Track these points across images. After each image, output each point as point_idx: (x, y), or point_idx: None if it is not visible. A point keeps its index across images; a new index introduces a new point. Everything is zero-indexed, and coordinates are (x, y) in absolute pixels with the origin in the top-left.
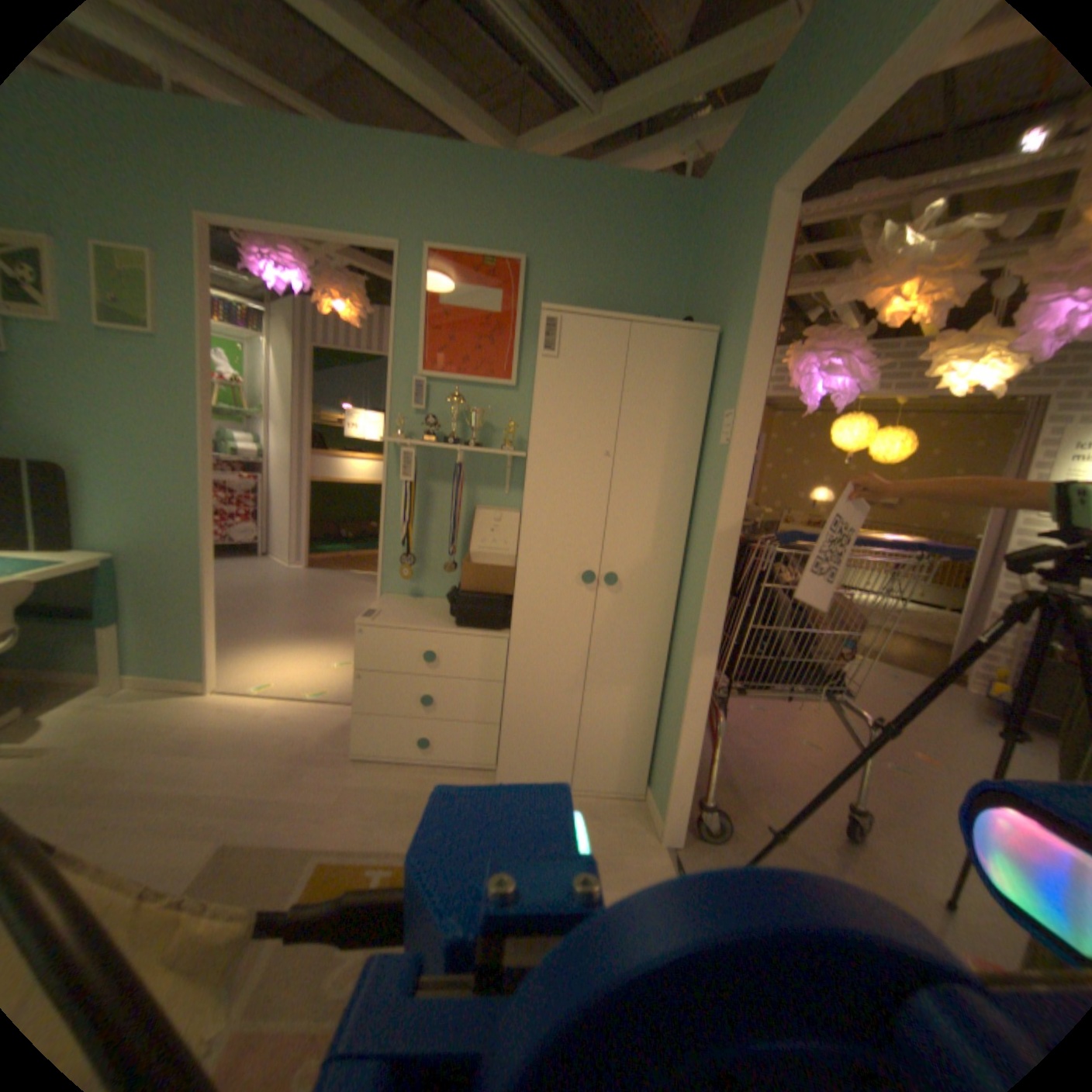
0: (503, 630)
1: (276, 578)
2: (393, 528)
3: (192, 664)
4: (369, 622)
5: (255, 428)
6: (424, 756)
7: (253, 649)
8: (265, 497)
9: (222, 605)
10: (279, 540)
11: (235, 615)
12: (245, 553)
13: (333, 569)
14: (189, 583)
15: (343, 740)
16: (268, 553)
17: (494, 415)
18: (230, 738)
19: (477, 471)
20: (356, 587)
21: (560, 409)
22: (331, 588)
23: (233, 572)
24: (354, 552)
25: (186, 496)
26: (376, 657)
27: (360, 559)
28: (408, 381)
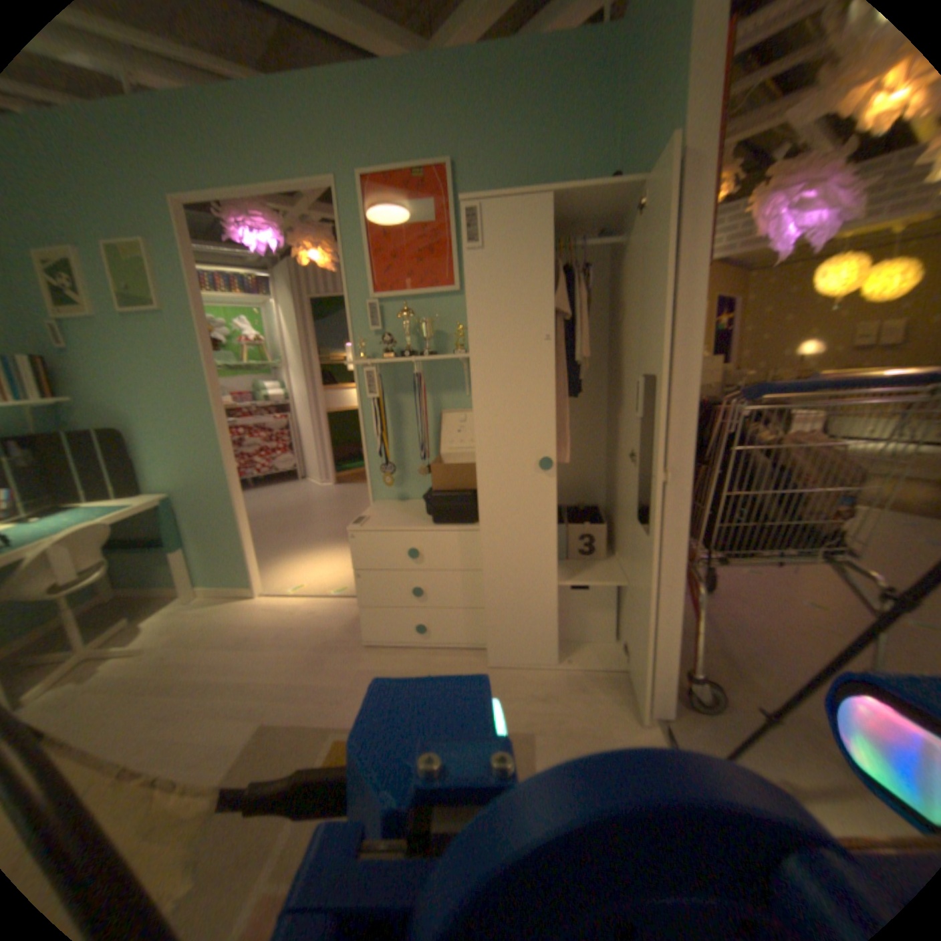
0: (476, 522)
1: (310, 495)
2: (372, 441)
3: (238, 574)
4: (357, 527)
5: (278, 375)
6: (423, 639)
7: (290, 556)
8: (294, 430)
9: (268, 522)
10: (309, 464)
11: (277, 529)
12: (288, 478)
13: (354, 482)
14: (223, 509)
15: (357, 628)
16: (304, 476)
17: (444, 322)
18: (269, 632)
19: (437, 377)
20: None
21: (494, 300)
22: (352, 498)
23: (277, 494)
24: None
25: (207, 438)
26: (368, 557)
27: None
28: (363, 305)
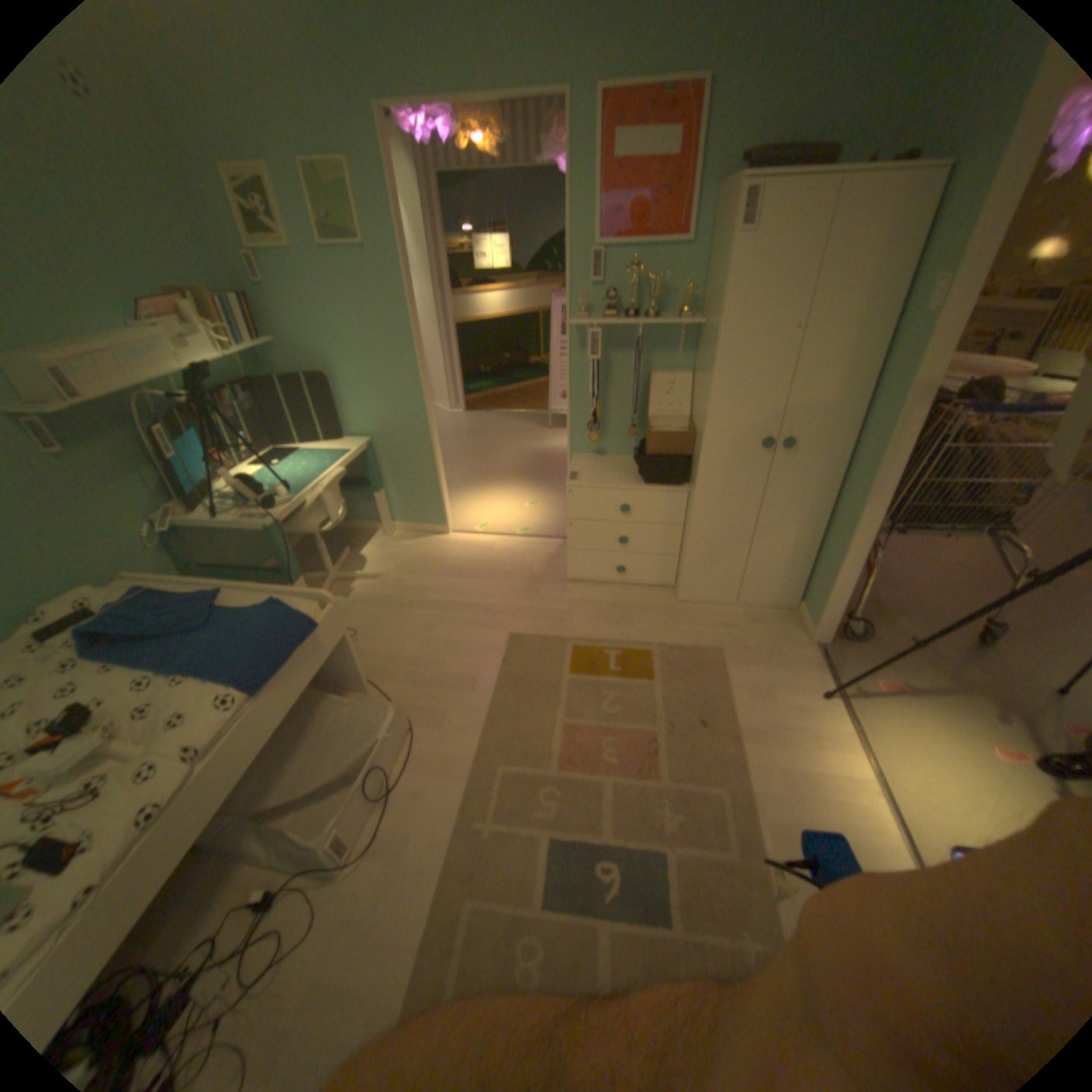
0: (687, 483)
1: (449, 424)
2: (580, 396)
3: (439, 512)
4: (579, 483)
5: None
6: (624, 576)
7: (464, 493)
8: None
9: None
10: (439, 386)
11: None
12: None
13: (489, 408)
14: (428, 454)
15: (559, 564)
16: None
17: (673, 274)
18: (483, 563)
19: (655, 334)
20: (516, 427)
21: (759, 284)
22: (496, 430)
23: None
24: (500, 389)
25: (414, 385)
26: (586, 509)
27: (507, 395)
28: (588, 250)
